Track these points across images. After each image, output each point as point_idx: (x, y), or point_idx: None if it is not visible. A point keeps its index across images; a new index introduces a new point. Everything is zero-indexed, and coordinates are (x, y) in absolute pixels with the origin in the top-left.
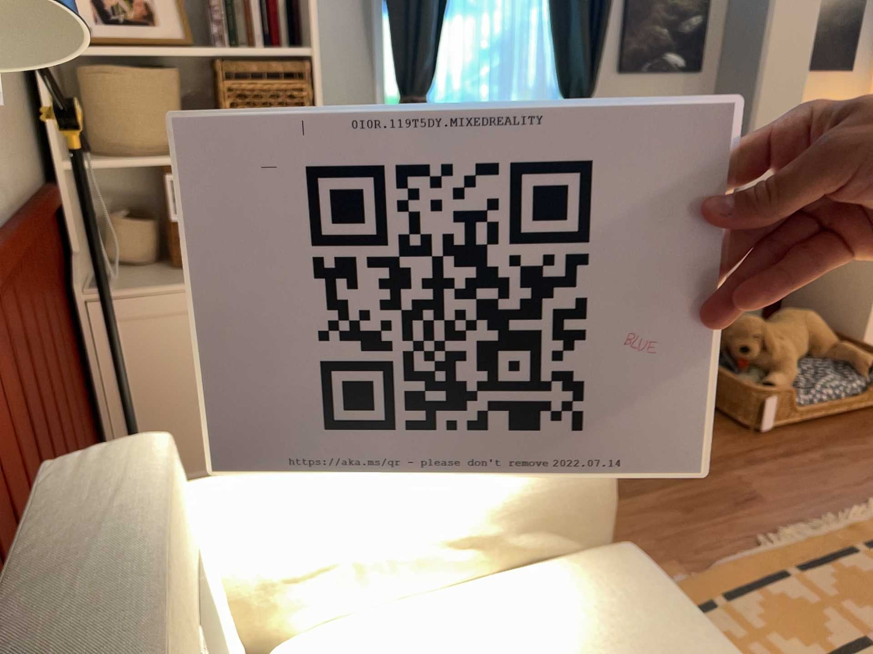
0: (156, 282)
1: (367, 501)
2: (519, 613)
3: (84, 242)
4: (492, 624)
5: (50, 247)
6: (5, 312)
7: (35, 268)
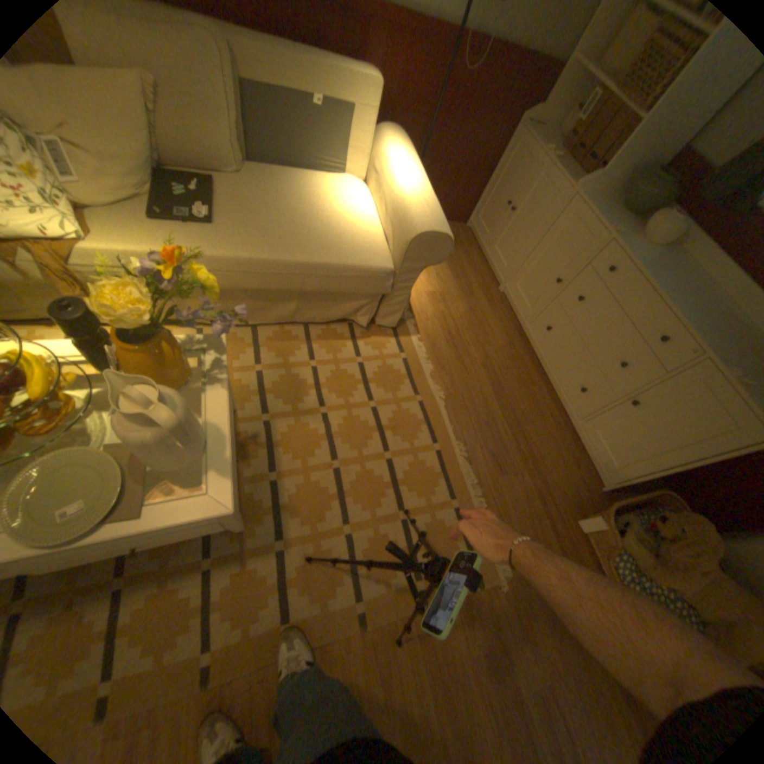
0: (543, 139)
1: (395, 171)
2: (362, 226)
3: (559, 110)
4: (359, 219)
5: (528, 87)
6: (455, 65)
7: (501, 78)
